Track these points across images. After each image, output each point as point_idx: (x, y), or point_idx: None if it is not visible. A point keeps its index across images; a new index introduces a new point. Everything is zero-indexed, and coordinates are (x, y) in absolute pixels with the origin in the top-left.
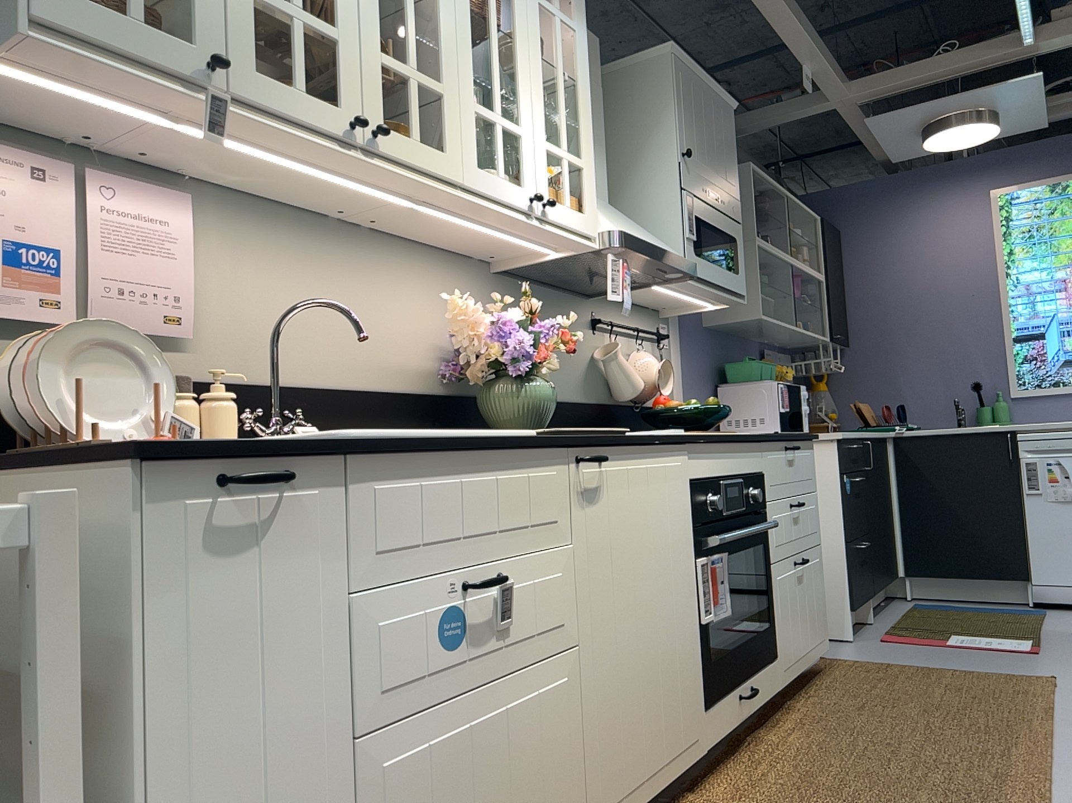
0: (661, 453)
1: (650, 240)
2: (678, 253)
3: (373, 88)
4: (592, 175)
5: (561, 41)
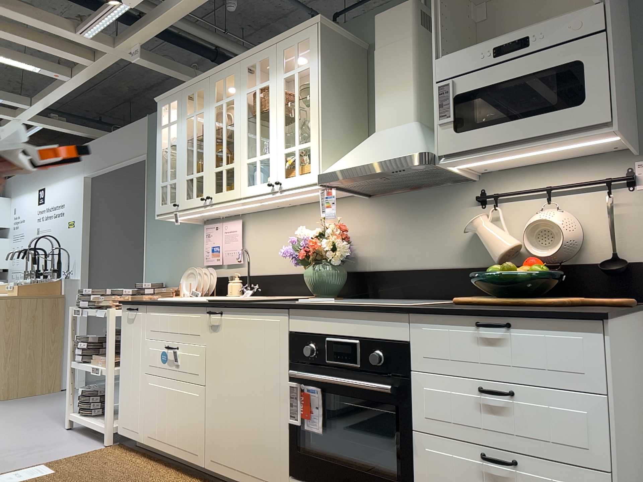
0: (260, 313)
1: (367, 159)
2: (409, 150)
3: (211, 182)
4: (315, 146)
5: (297, 85)
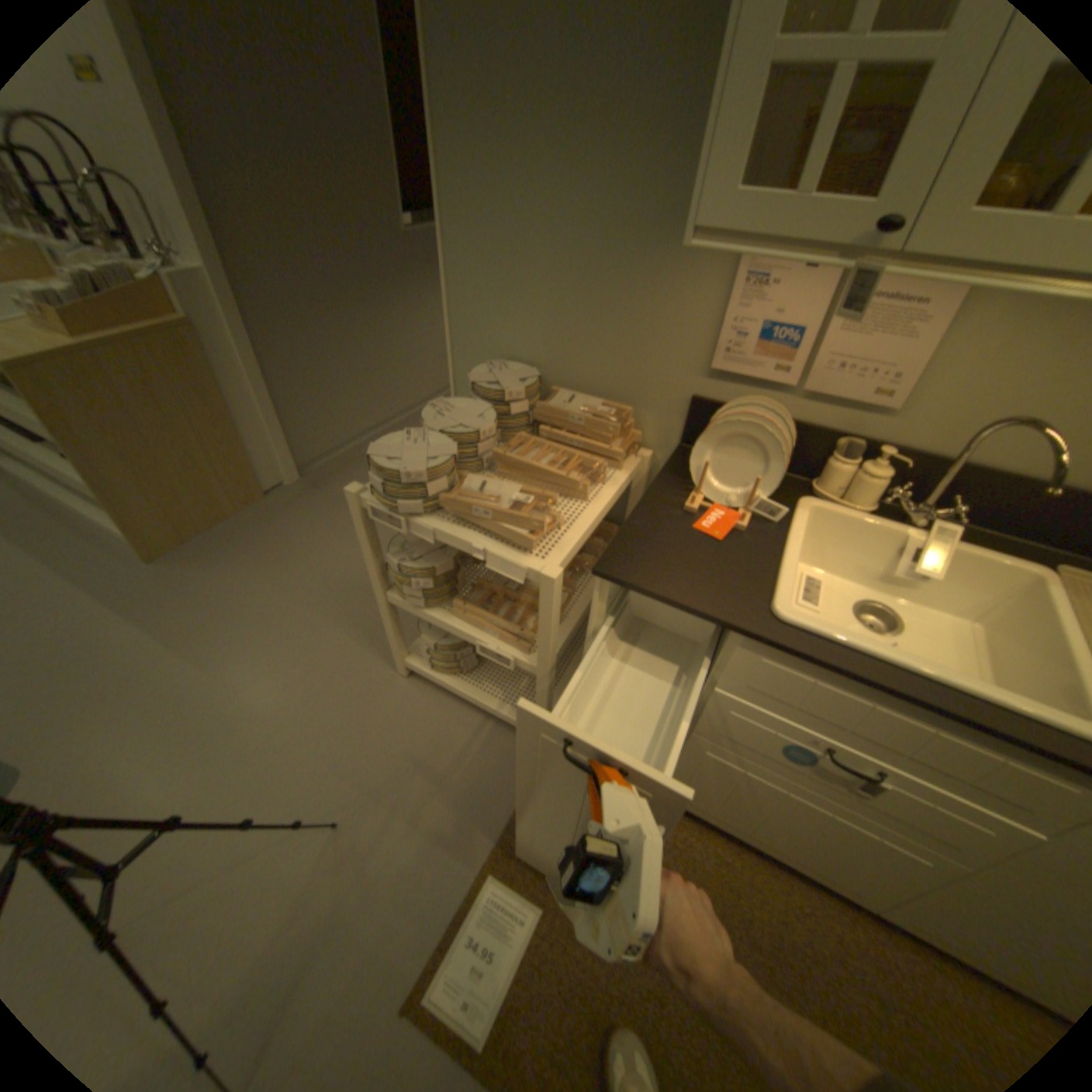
0: None
1: None
2: None
3: None
4: None
5: None
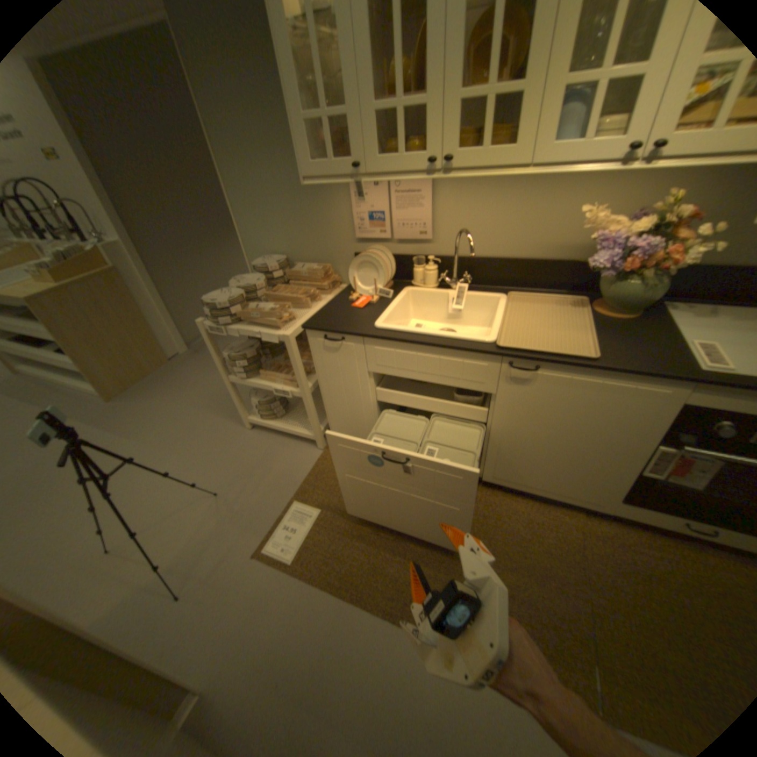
0: (631, 379)
1: None
2: None
3: (450, 125)
4: None
5: None
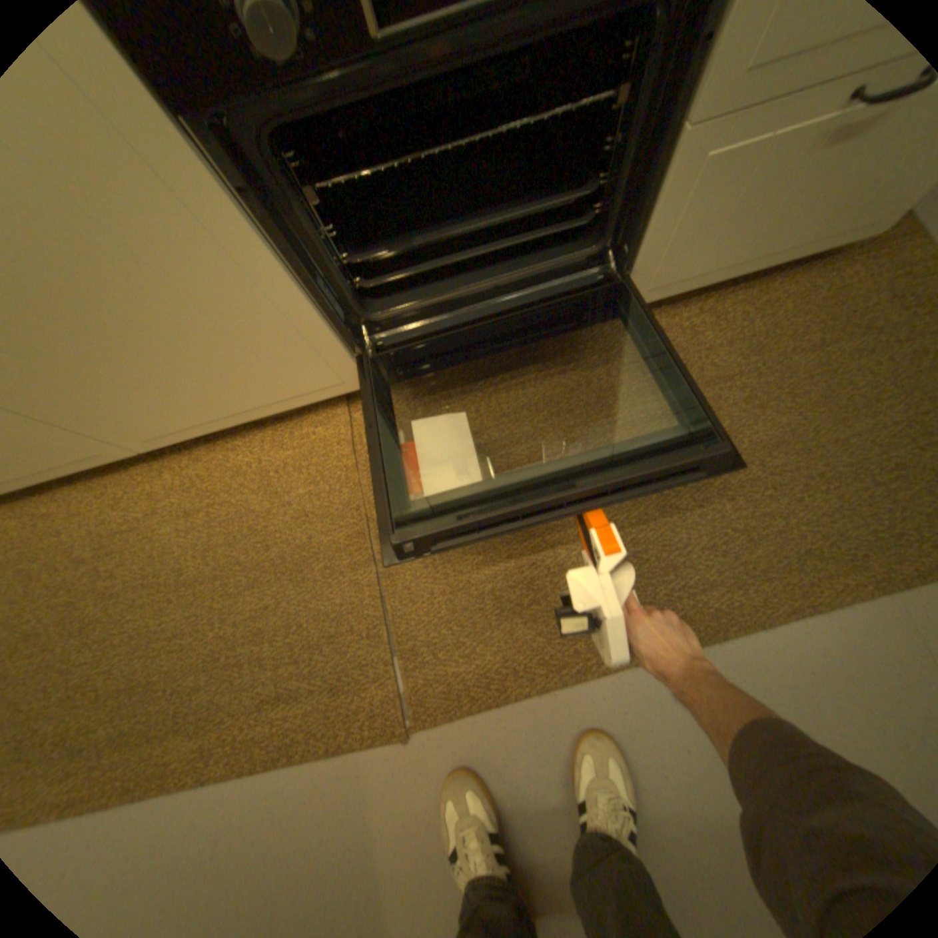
0: None
1: None
2: None
3: None
4: None
5: None
